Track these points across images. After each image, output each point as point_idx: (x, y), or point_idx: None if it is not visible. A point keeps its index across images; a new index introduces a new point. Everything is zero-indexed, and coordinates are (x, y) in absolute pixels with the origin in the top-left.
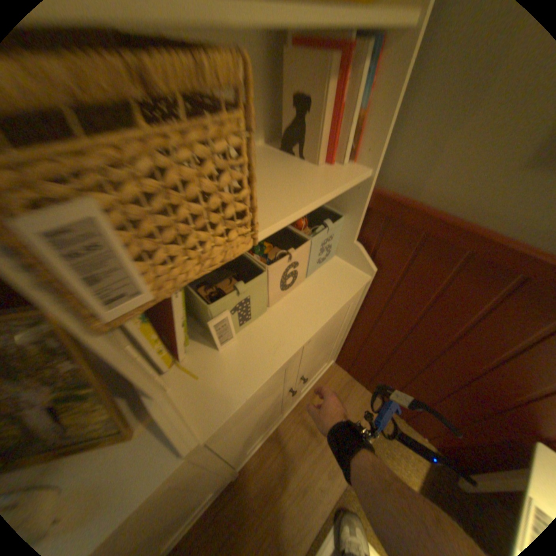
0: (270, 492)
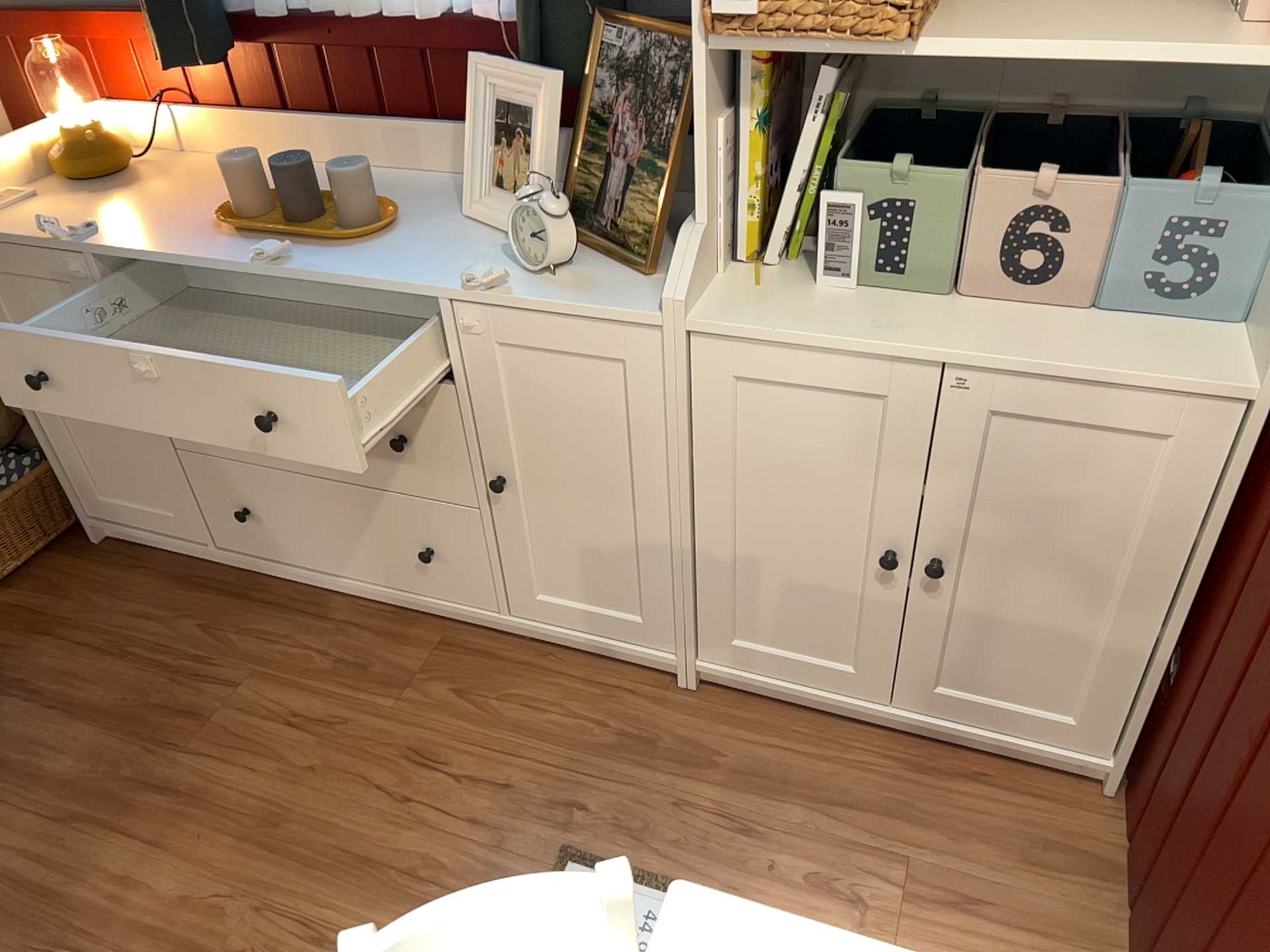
0: (701, 756)
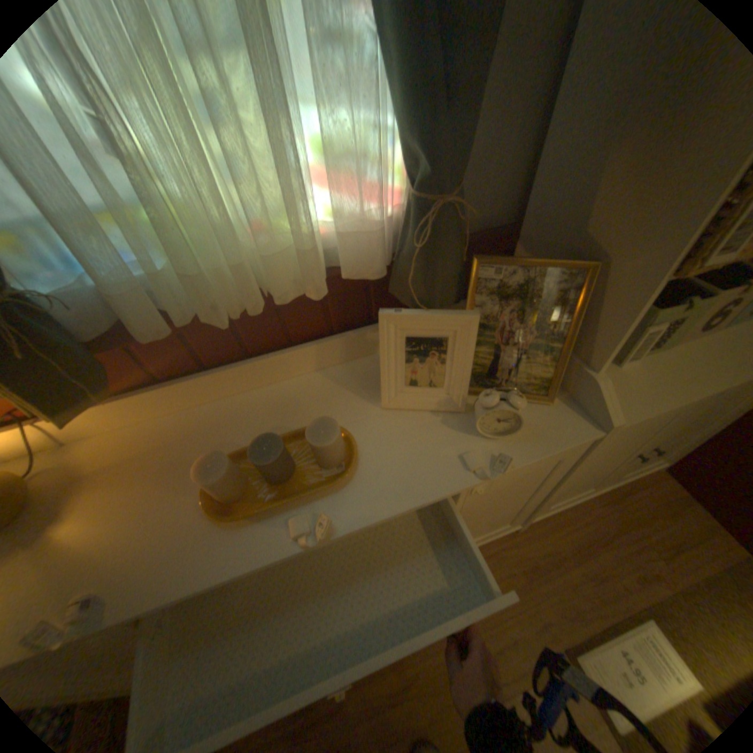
0: (560, 561)
